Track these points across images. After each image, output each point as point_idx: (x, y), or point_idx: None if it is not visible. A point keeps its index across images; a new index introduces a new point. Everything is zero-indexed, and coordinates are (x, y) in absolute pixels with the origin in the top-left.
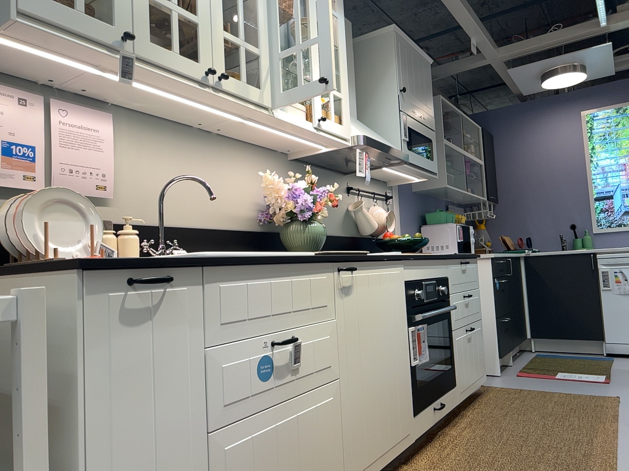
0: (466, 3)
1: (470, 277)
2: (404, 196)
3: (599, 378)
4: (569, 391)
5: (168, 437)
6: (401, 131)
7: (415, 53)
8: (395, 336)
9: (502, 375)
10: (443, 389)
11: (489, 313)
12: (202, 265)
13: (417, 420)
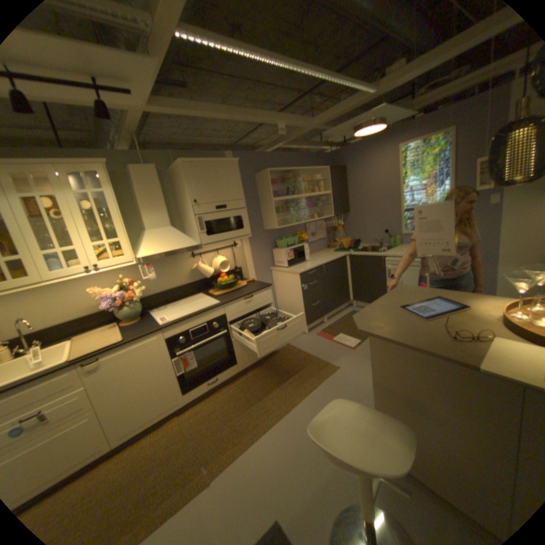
0: (250, 109)
1: (257, 301)
2: (253, 236)
3: (354, 343)
4: (322, 356)
5: None
6: (197, 228)
7: (213, 163)
8: (155, 369)
9: (308, 334)
10: (219, 371)
11: (300, 302)
12: None
13: (187, 395)
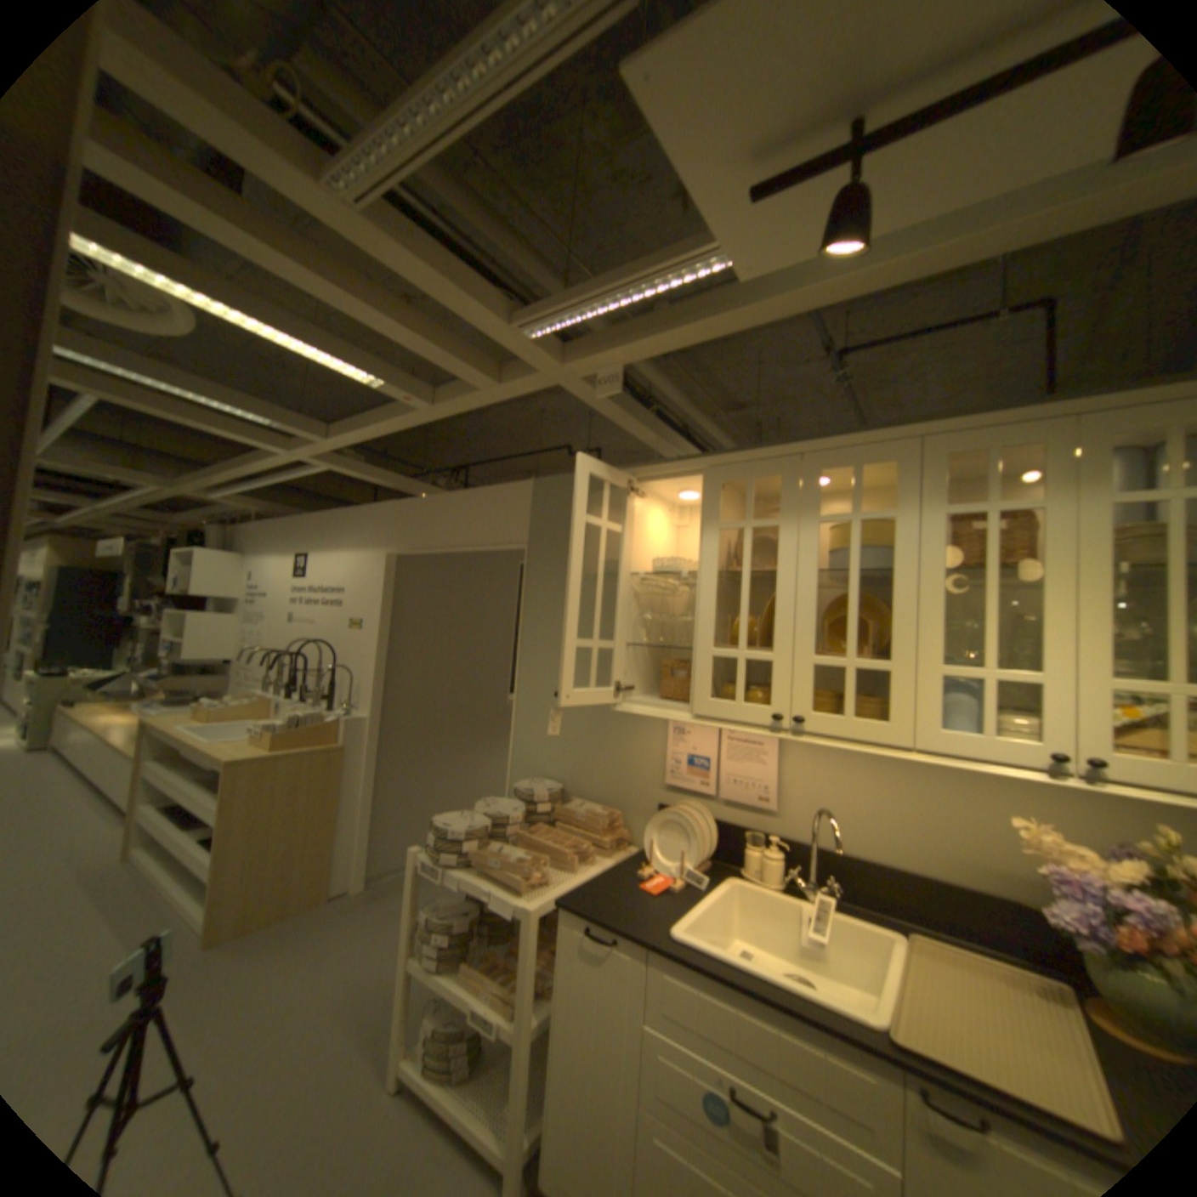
0: None
1: None
2: None
3: None
4: None
5: (605, 1074)
6: None
7: None
8: None
9: None
10: None
11: None
12: (645, 949)
13: None
